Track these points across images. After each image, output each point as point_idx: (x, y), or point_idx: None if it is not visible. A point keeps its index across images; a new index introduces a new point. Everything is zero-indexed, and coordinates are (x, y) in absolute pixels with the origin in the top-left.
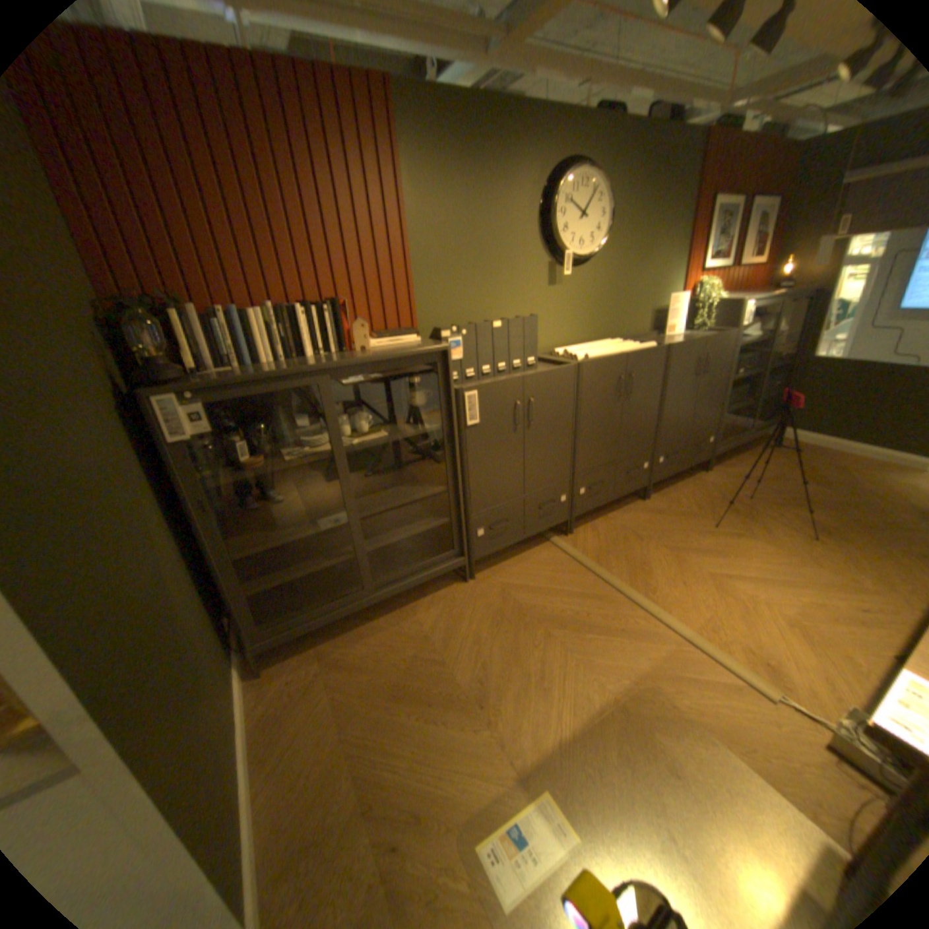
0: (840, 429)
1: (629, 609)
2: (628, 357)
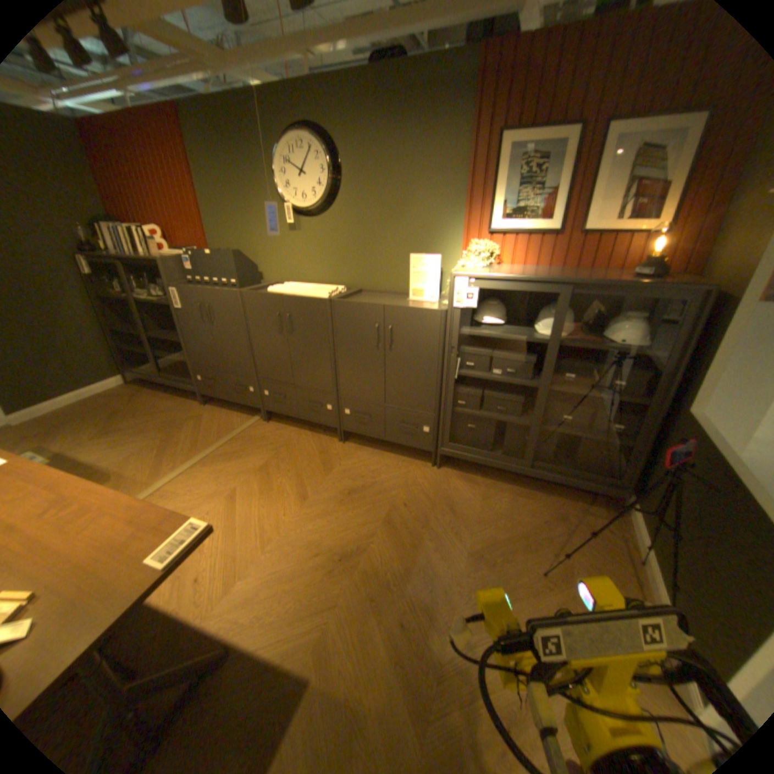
0: (663, 549)
1: (183, 460)
2: (283, 298)
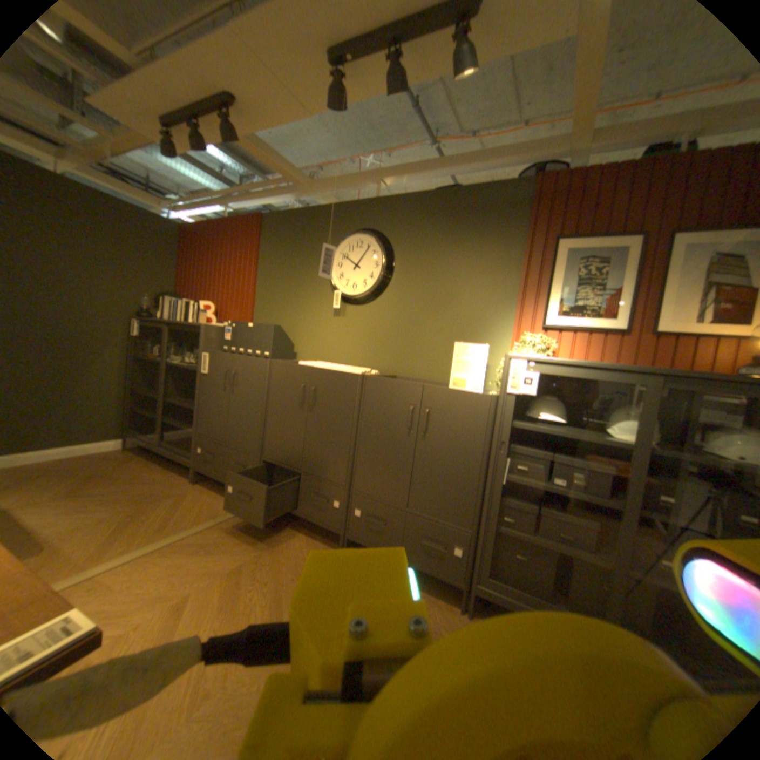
0: None
1: (142, 542)
2: (313, 369)
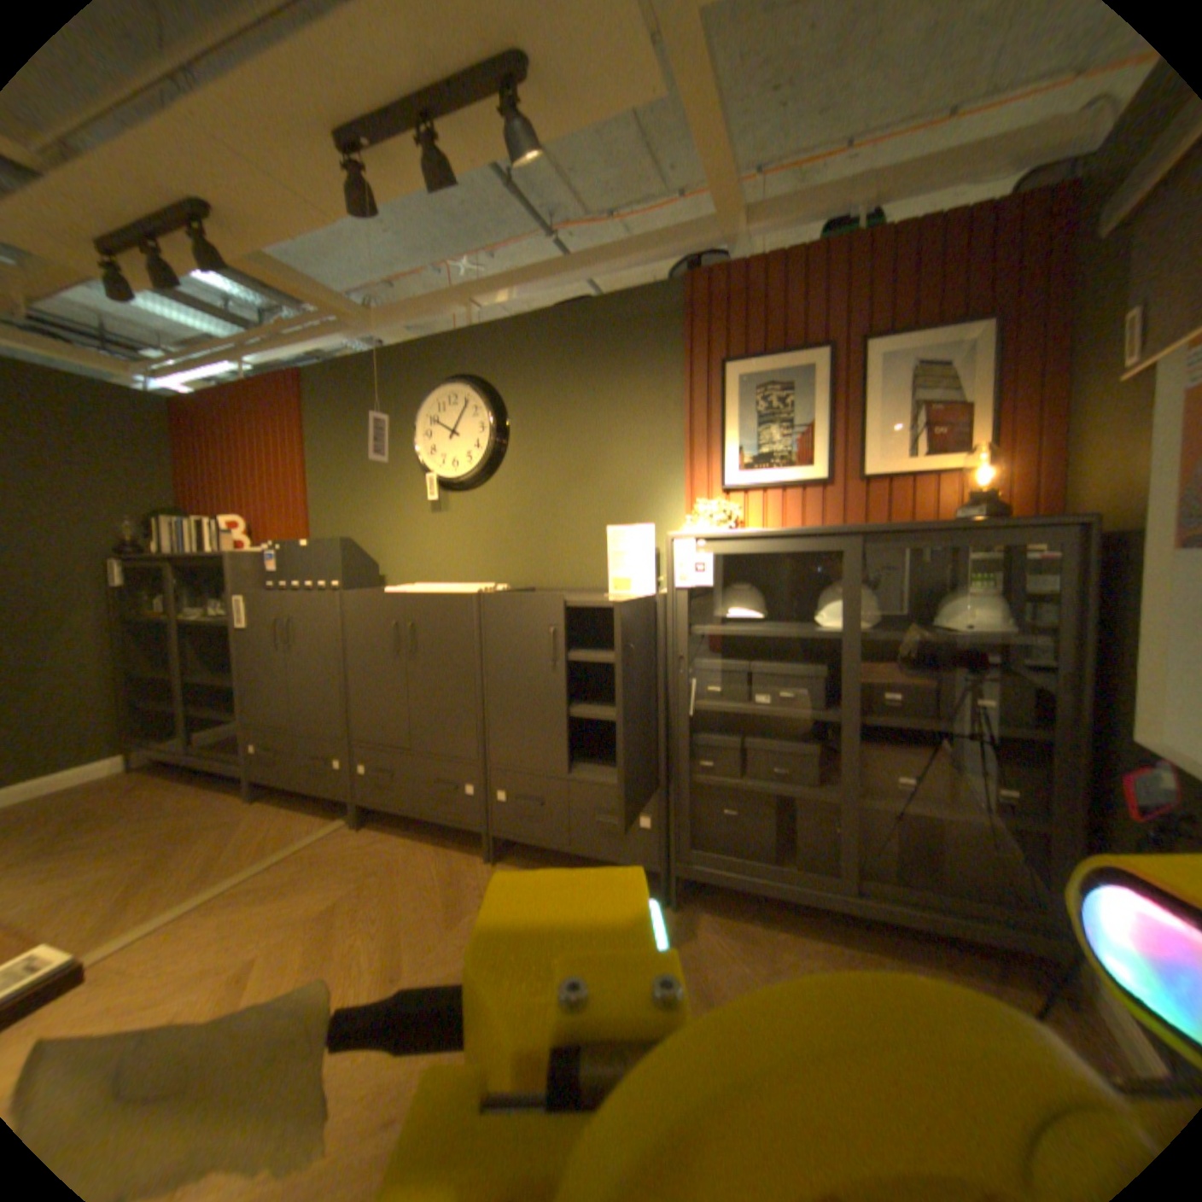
0: None
1: (173, 900)
2: (406, 595)
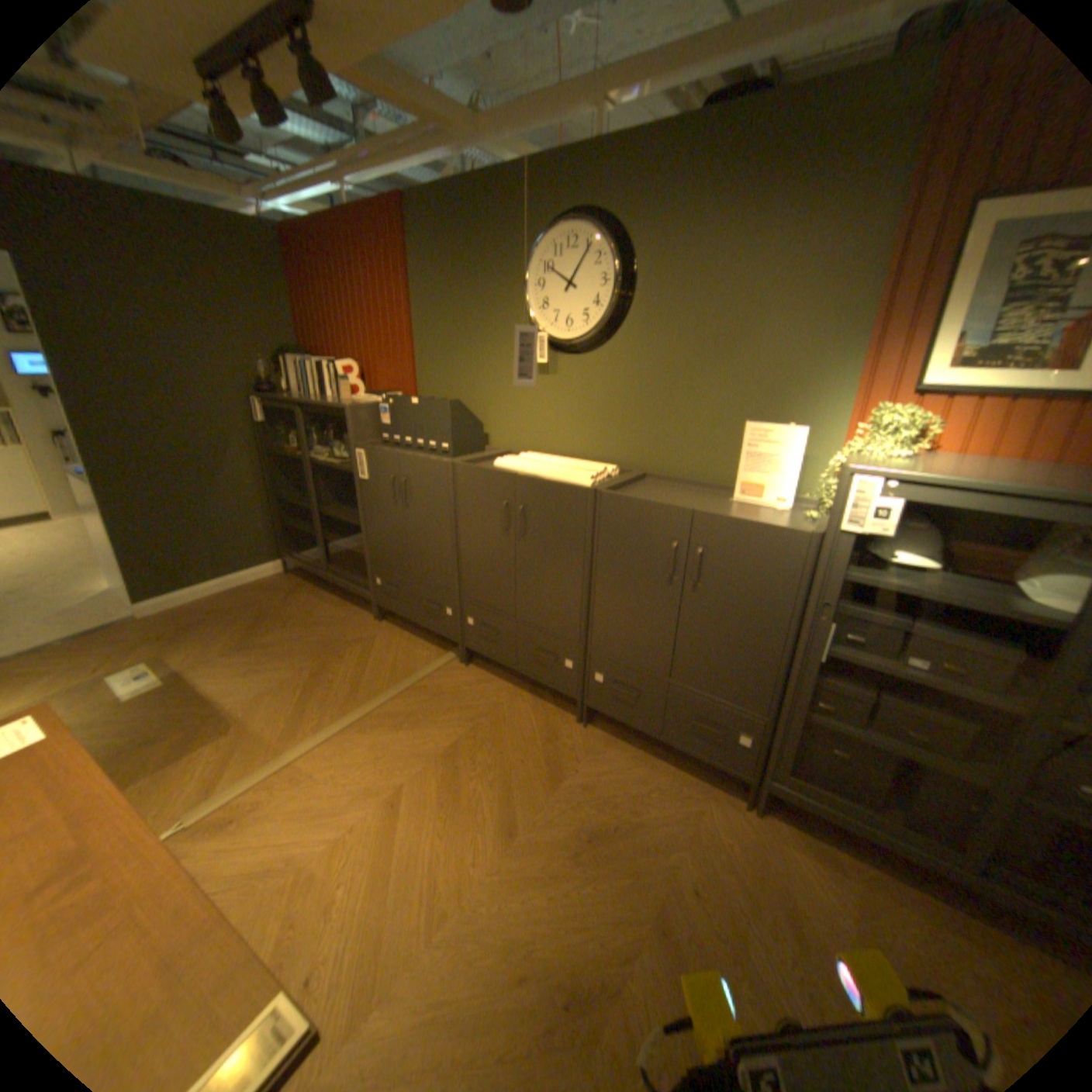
0: None
1: (333, 714)
2: (516, 480)
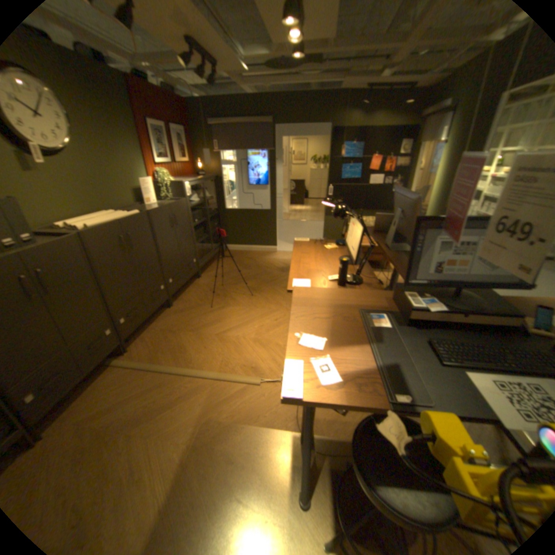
0: (245, 240)
1: (178, 381)
2: (119, 221)
